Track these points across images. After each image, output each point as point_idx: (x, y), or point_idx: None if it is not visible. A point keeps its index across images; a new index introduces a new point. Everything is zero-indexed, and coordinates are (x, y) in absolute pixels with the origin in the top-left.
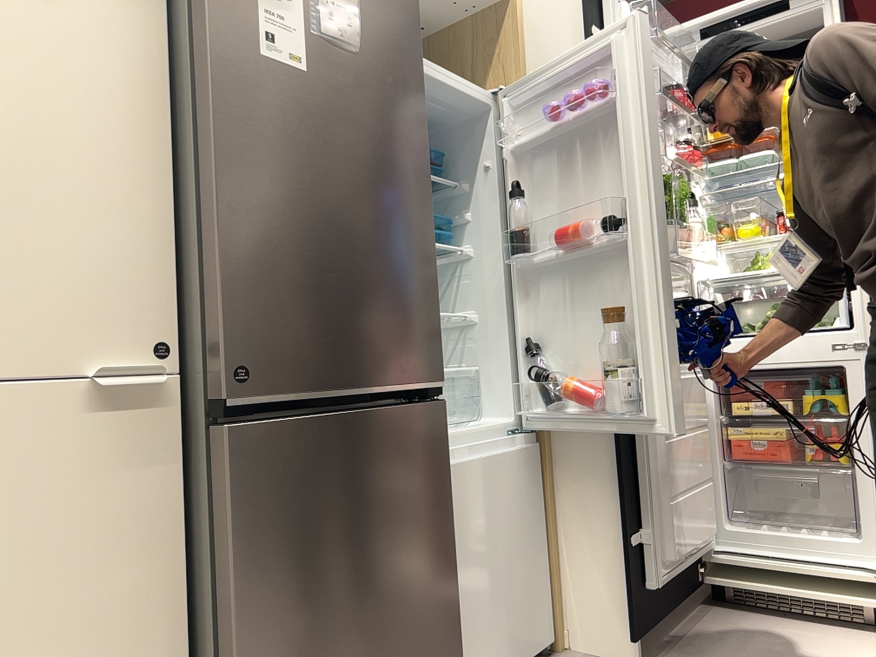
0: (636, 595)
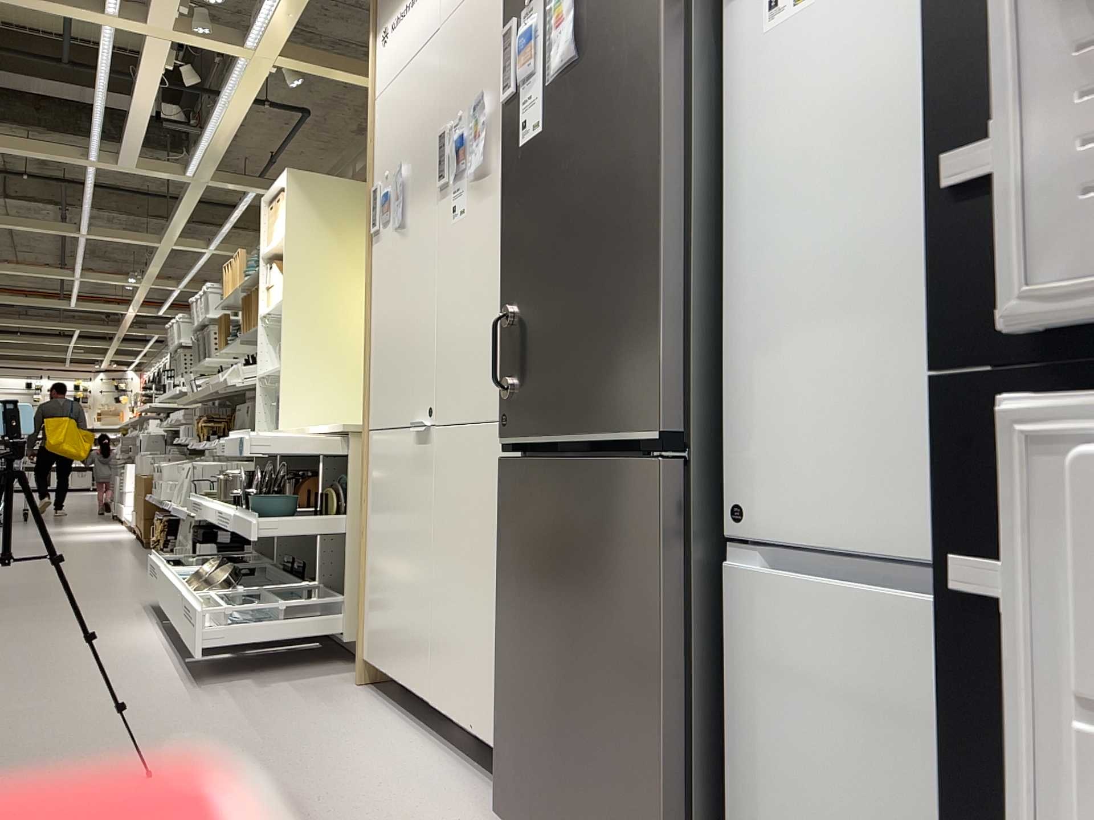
0: None
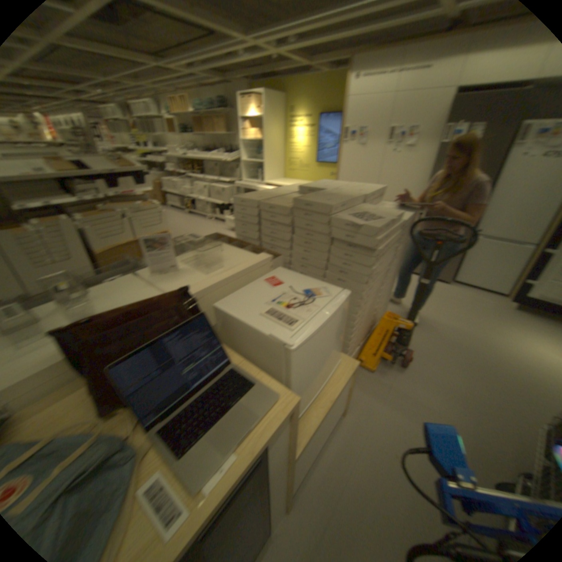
0: (521, 294)
